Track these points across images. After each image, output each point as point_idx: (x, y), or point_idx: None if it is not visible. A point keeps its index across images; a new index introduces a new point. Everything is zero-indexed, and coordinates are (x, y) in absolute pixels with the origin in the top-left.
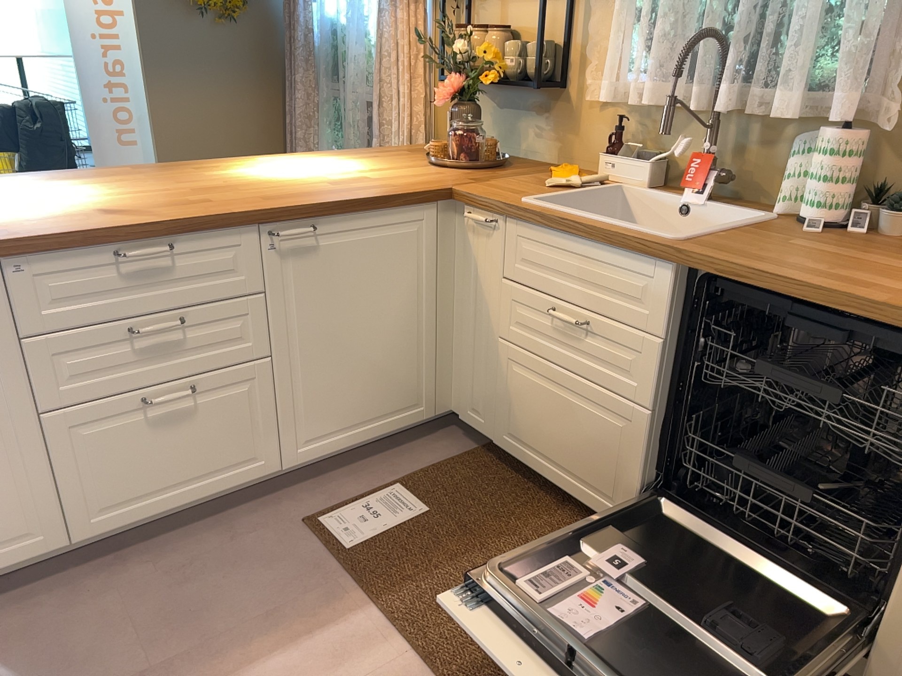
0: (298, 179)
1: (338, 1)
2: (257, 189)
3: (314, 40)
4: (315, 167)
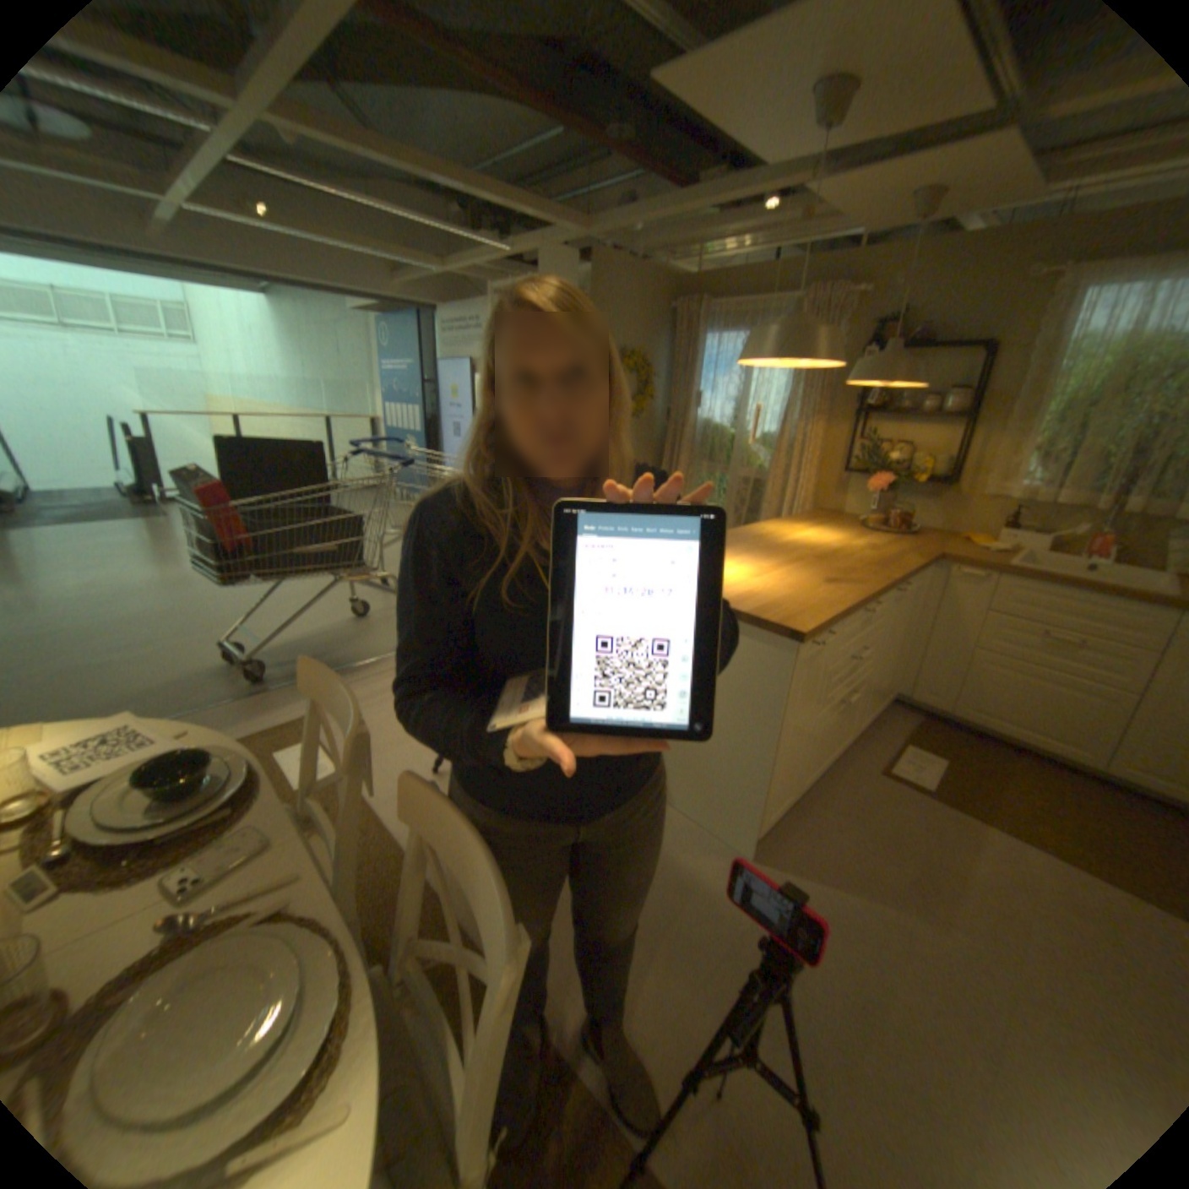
0: (840, 546)
1: (722, 408)
2: (845, 556)
3: (692, 431)
4: (816, 534)
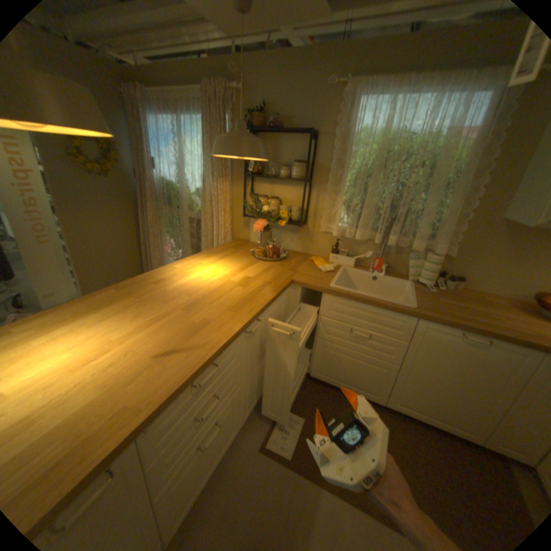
0: (220, 284)
1: (169, 170)
2: (214, 300)
3: (154, 186)
4: (212, 270)
